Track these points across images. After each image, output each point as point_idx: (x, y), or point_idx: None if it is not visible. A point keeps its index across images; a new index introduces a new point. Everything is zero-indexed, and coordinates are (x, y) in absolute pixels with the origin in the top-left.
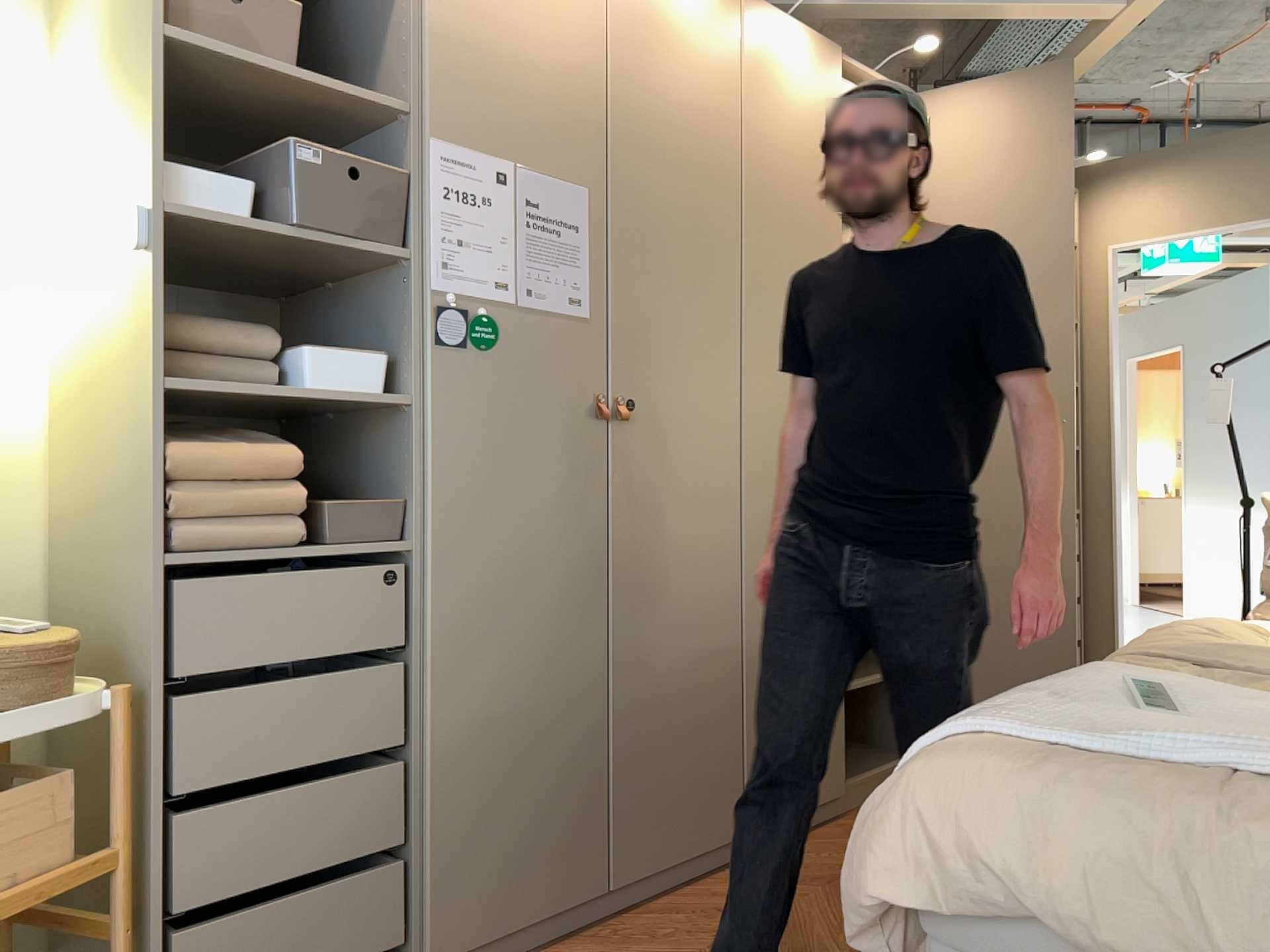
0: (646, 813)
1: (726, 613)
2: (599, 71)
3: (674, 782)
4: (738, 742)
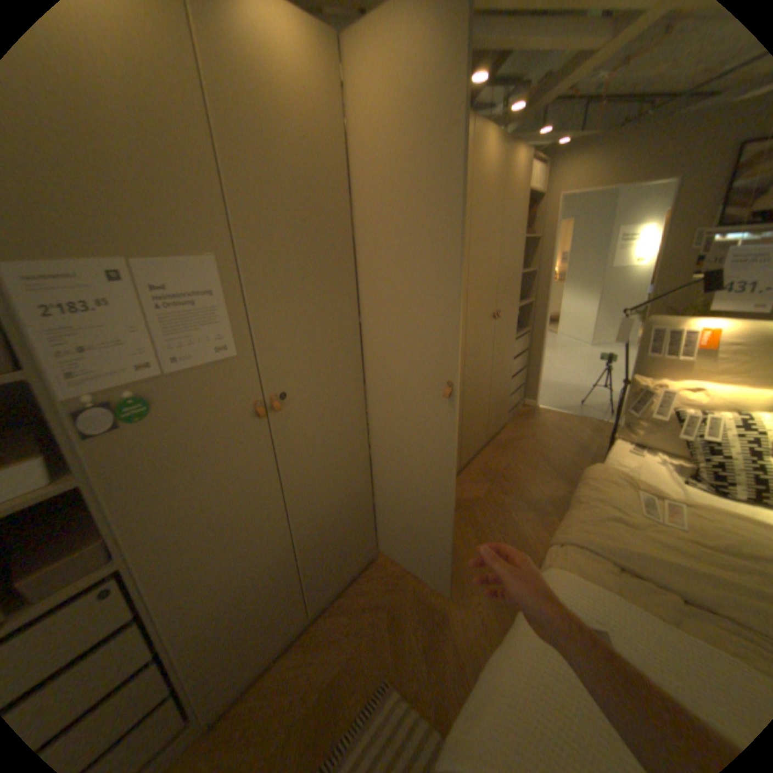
0: (323, 577)
1: (359, 470)
2: (203, 144)
3: (338, 556)
4: (370, 519)
